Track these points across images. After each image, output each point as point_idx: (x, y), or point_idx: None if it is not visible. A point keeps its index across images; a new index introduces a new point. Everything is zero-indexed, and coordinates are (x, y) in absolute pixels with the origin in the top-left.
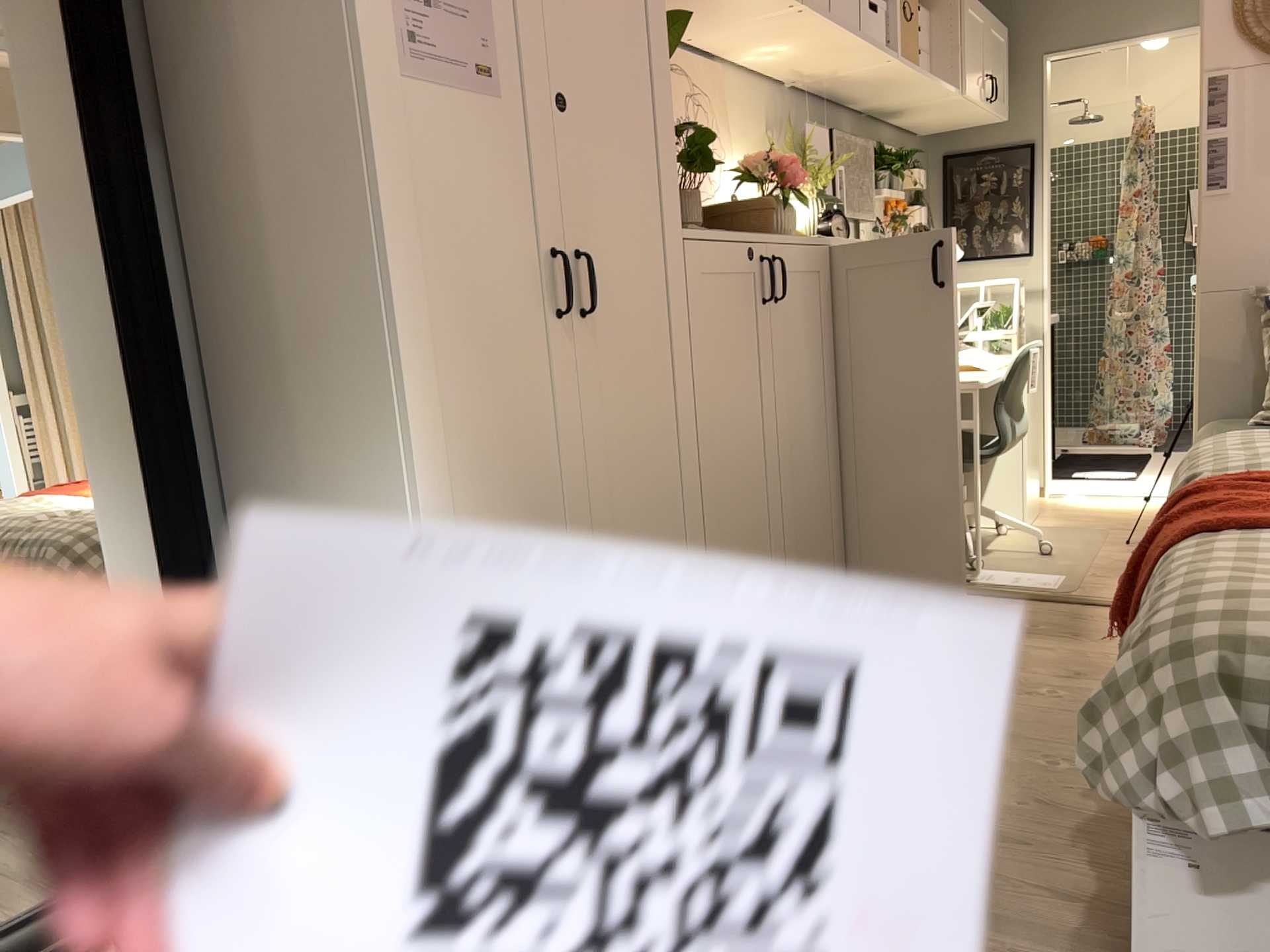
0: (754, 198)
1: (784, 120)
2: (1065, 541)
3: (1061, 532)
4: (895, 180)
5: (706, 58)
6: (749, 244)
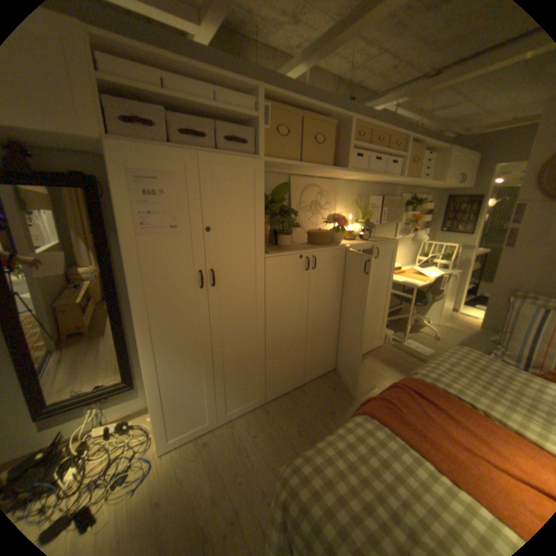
0: (321, 232)
1: (360, 196)
2: (448, 335)
3: (450, 331)
4: (420, 206)
5: (330, 179)
6: (300, 254)
